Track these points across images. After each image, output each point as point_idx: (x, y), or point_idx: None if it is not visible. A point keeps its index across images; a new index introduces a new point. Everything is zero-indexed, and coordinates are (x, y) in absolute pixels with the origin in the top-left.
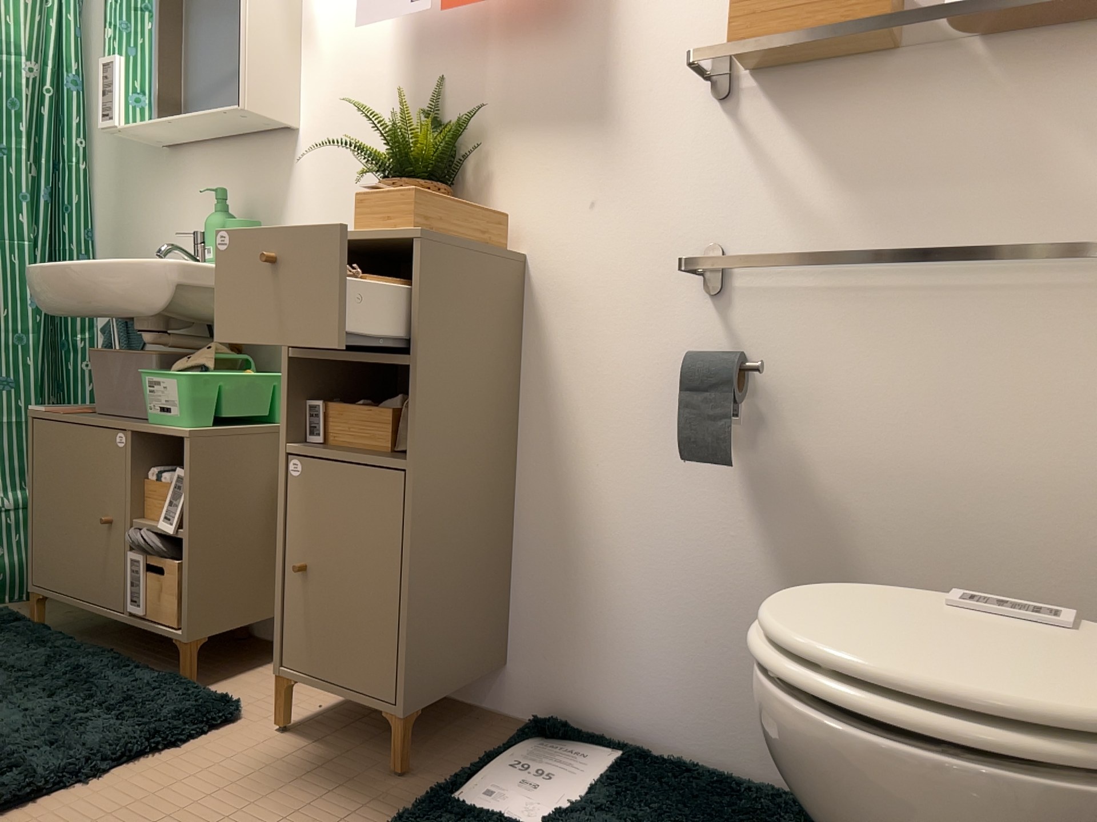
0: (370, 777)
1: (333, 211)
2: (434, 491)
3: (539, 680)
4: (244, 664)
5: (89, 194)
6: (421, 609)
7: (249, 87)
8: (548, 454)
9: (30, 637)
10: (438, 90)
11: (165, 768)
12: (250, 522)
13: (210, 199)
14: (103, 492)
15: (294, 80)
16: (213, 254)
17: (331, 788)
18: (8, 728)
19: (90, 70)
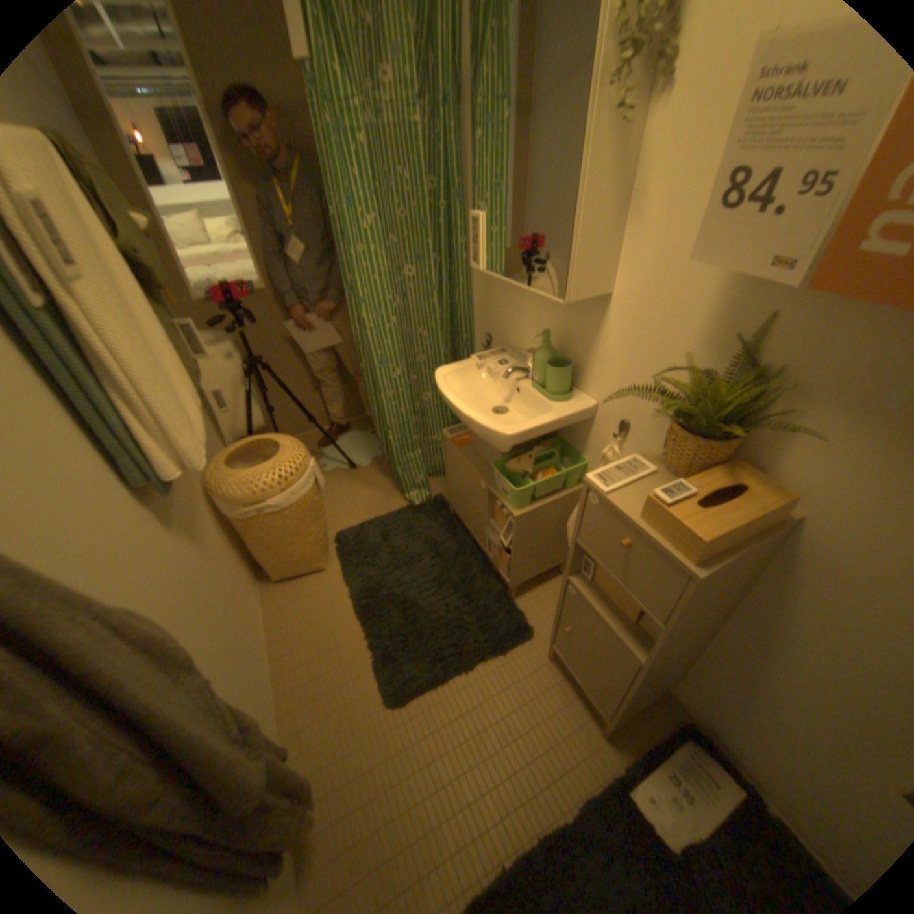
0: (593, 731)
1: (629, 372)
2: (663, 668)
3: (705, 706)
4: (539, 579)
5: (467, 269)
6: (638, 703)
7: (575, 280)
8: (763, 637)
9: (450, 529)
10: (768, 321)
11: (500, 674)
12: (547, 539)
13: (539, 313)
14: (476, 498)
15: (615, 252)
16: (538, 377)
17: (572, 733)
18: (440, 621)
19: (465, 173)
